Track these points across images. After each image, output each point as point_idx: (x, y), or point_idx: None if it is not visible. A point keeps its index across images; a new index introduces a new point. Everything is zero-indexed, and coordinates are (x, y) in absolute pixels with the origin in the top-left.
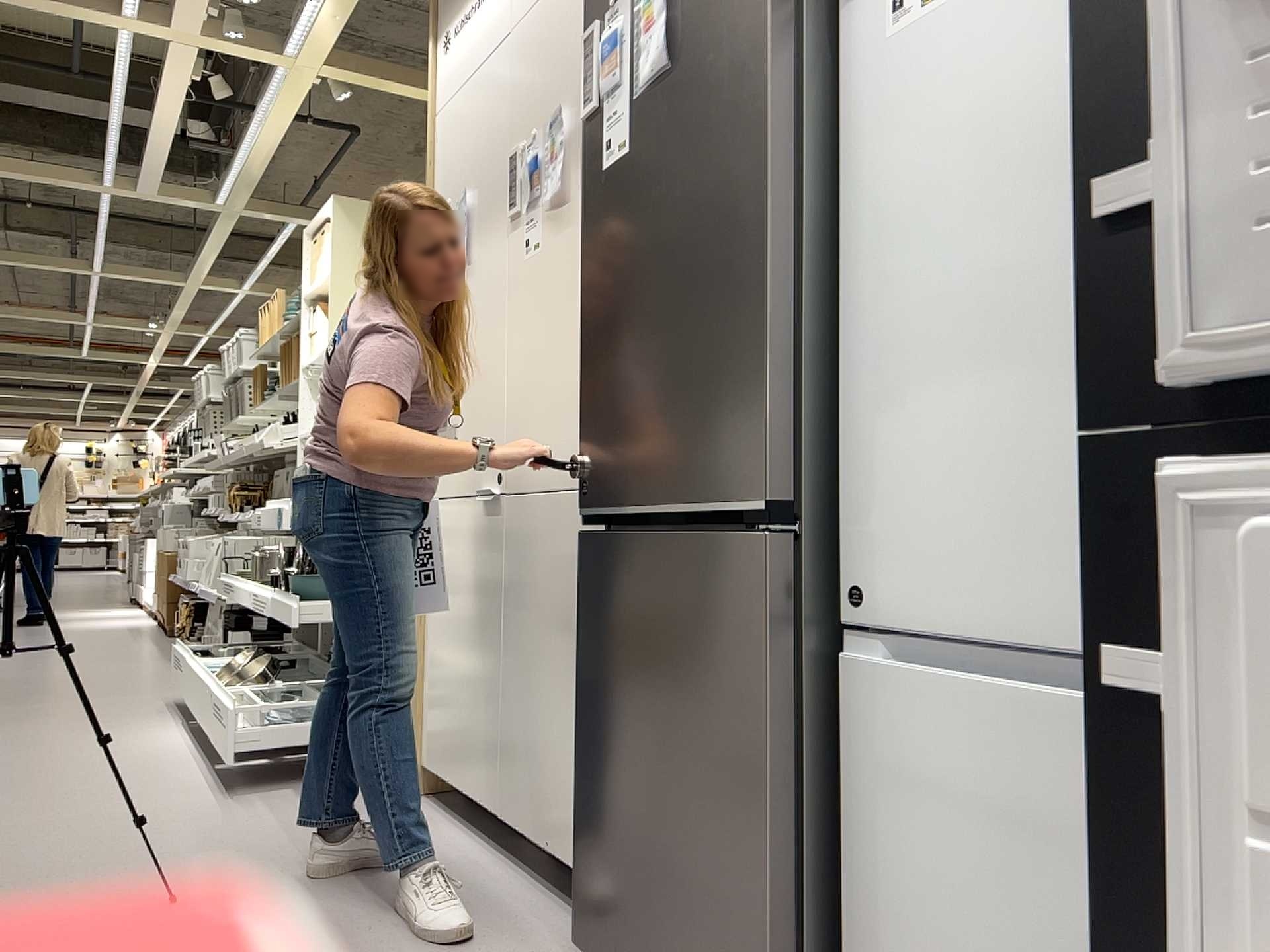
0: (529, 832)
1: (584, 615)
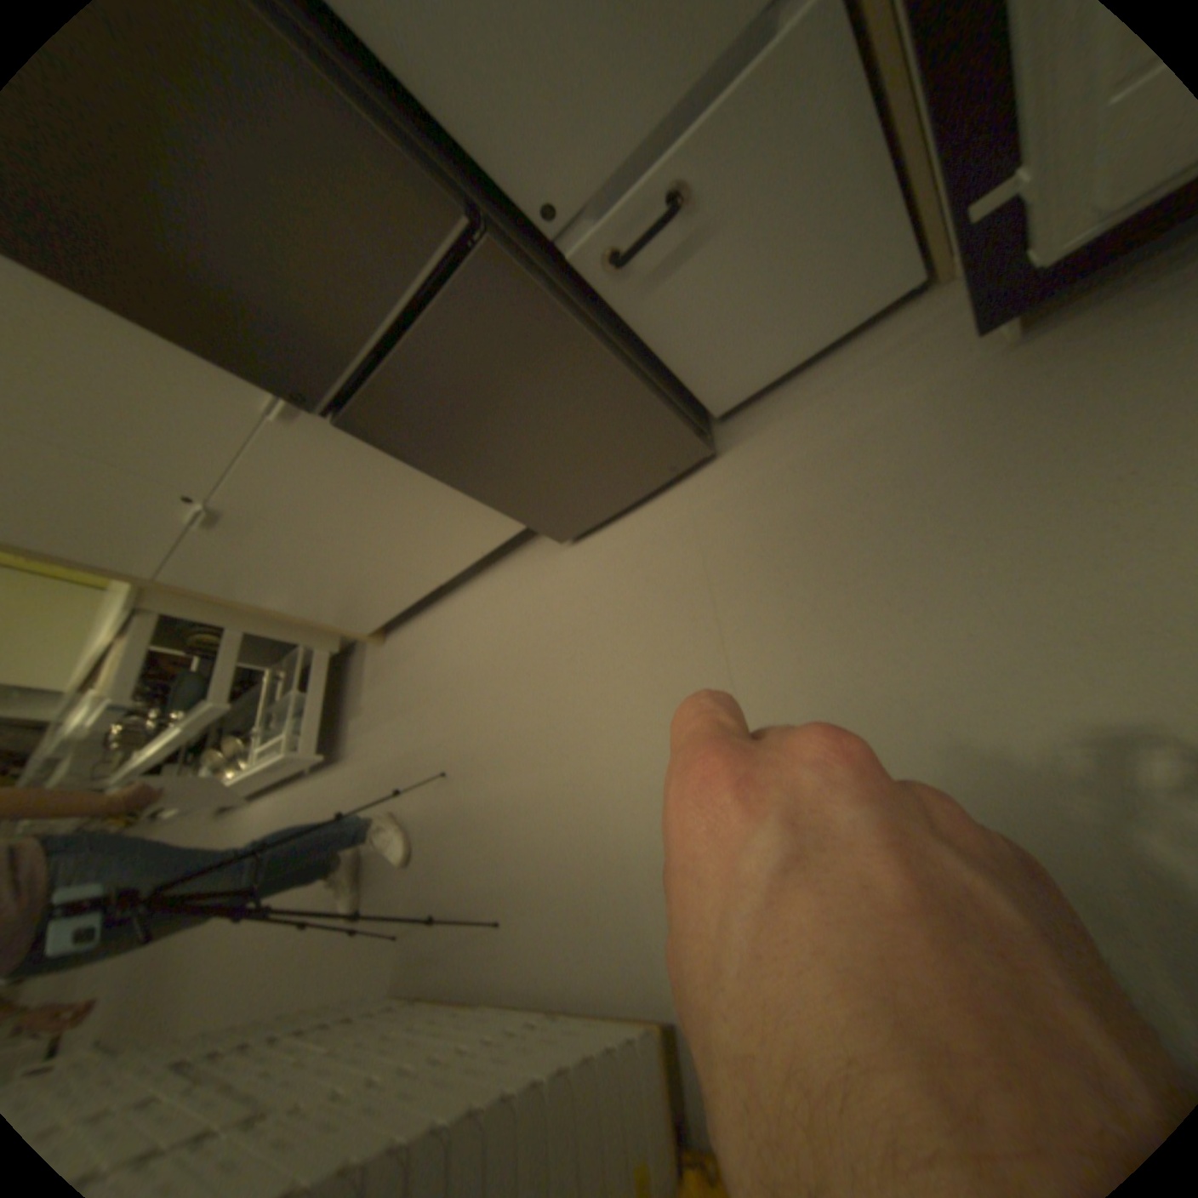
0: (465, 562)
1: (395, 447)
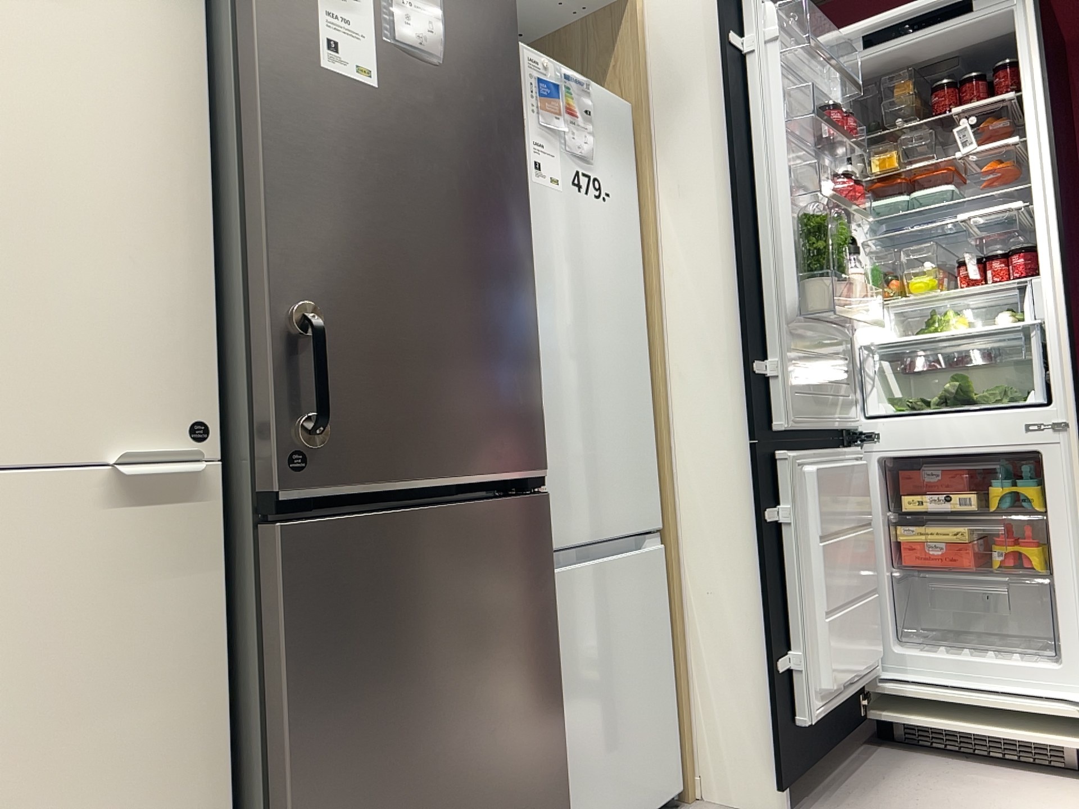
0: None
1: (299, 634)
